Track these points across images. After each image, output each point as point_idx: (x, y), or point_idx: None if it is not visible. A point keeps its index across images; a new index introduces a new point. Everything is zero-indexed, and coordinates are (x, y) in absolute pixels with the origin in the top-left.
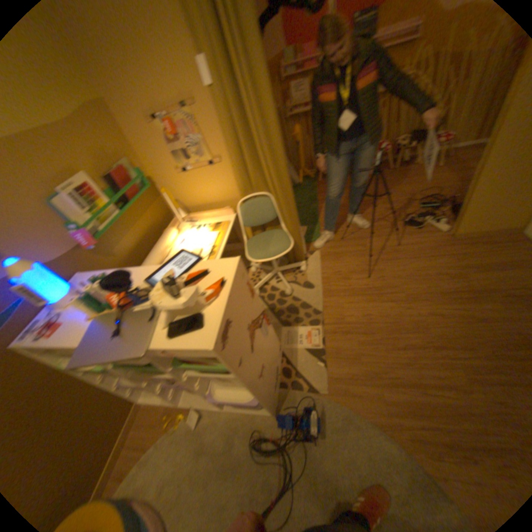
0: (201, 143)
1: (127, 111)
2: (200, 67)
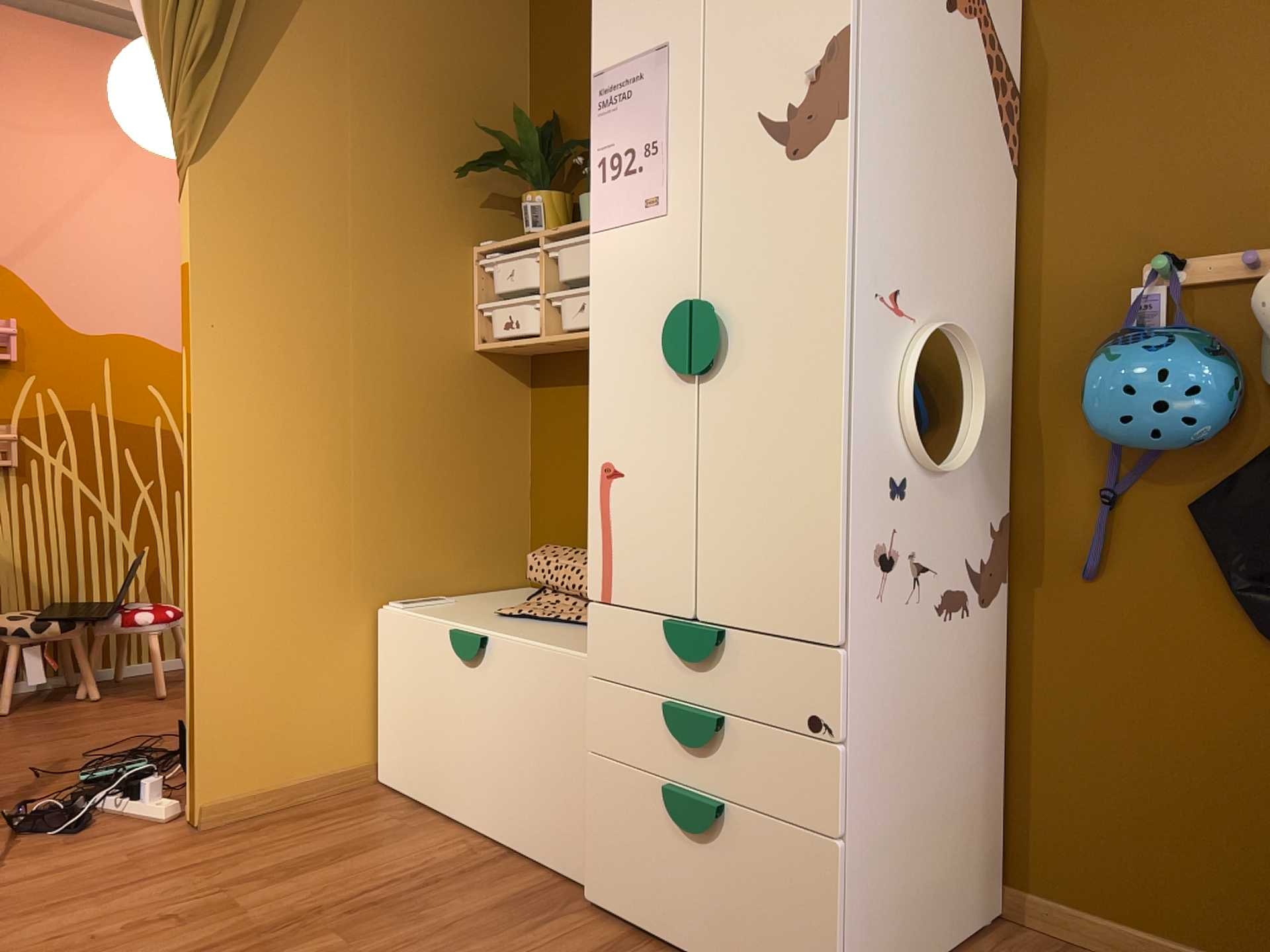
0: None
1: None
2: None
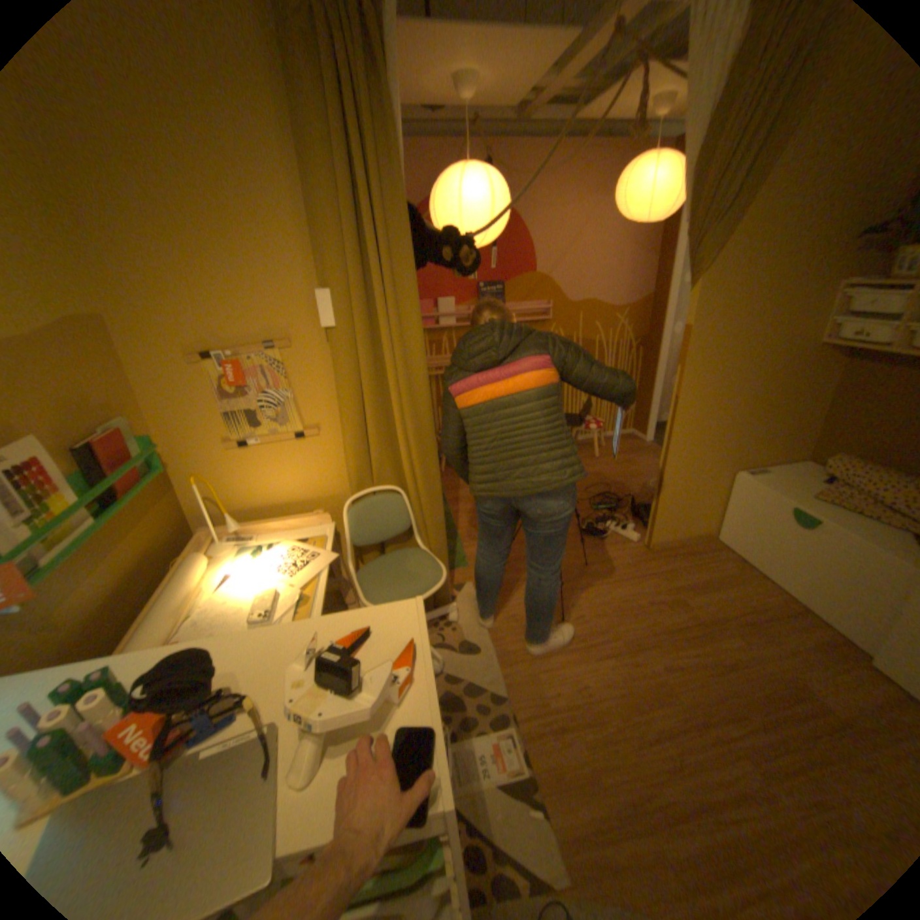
0: (289, 404)
1: (153, 340)
2: (322, 303)
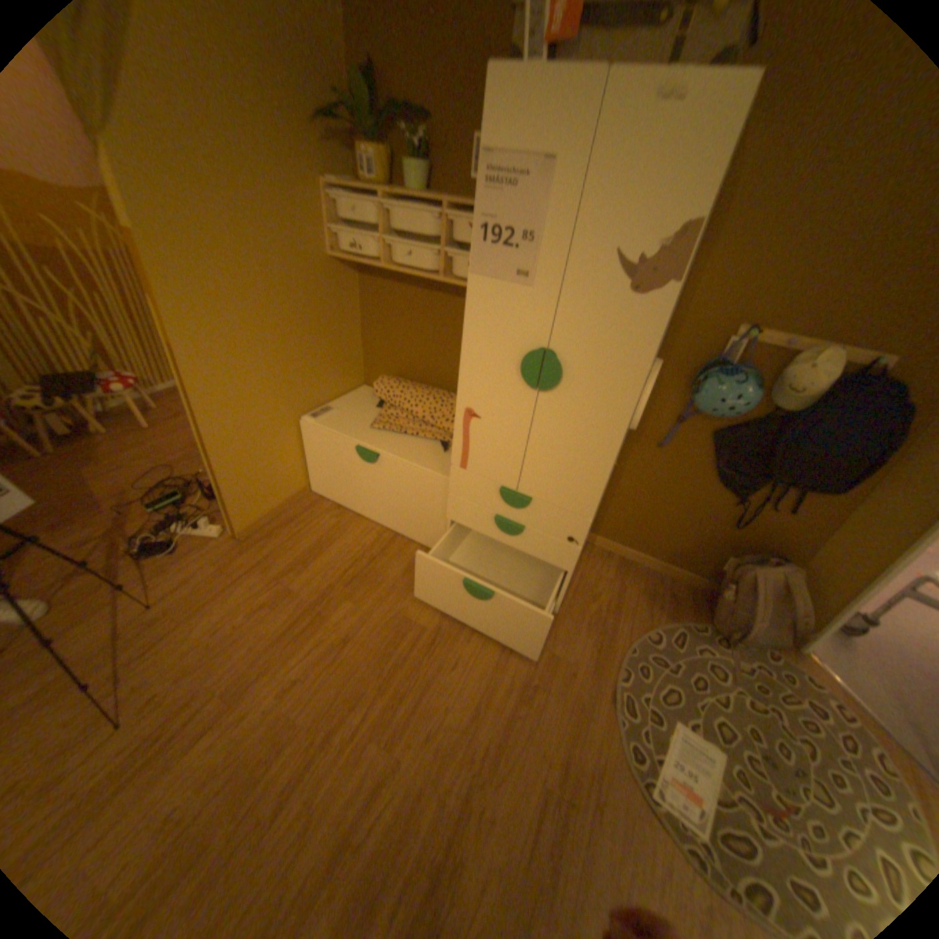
0: None
1: None
2: None
